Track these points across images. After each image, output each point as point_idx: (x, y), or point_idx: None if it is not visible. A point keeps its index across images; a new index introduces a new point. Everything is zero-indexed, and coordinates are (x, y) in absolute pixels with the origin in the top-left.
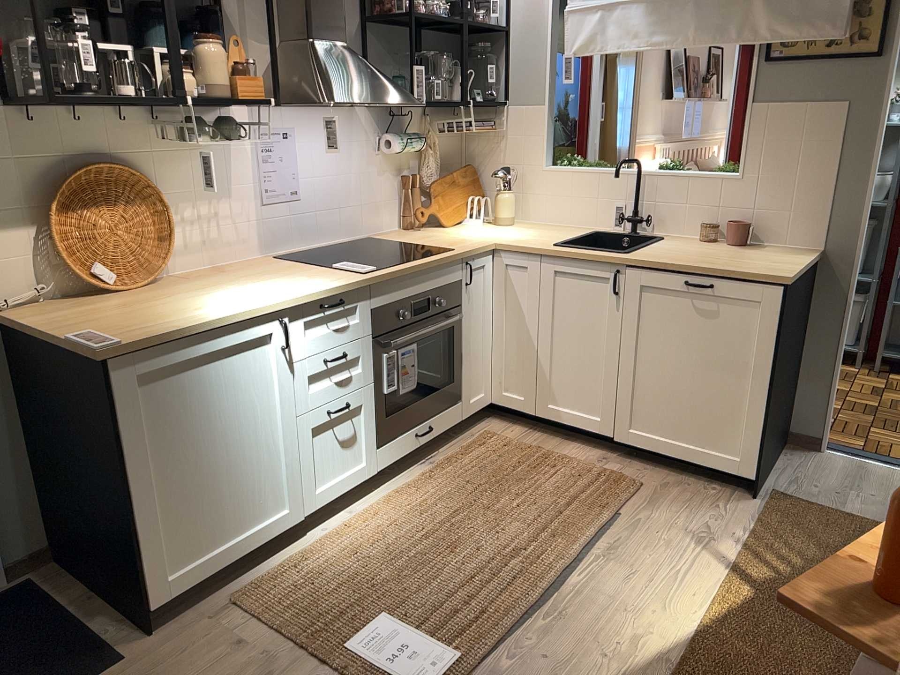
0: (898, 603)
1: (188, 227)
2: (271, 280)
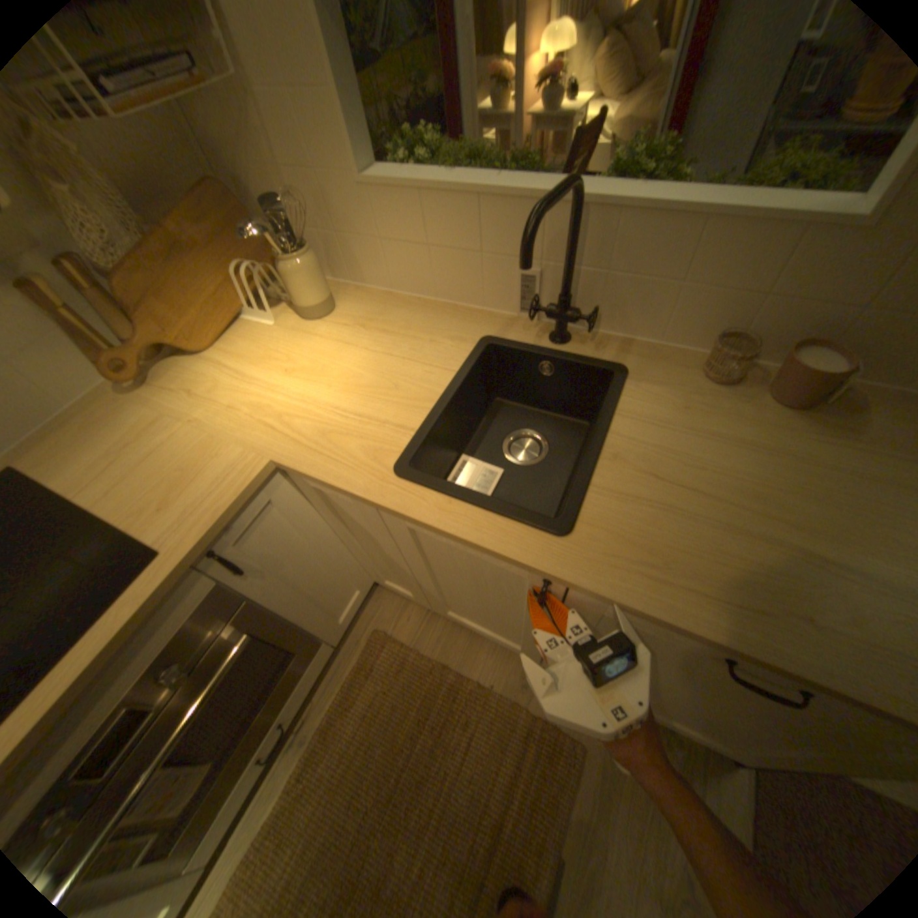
0: None
1: None
2: None
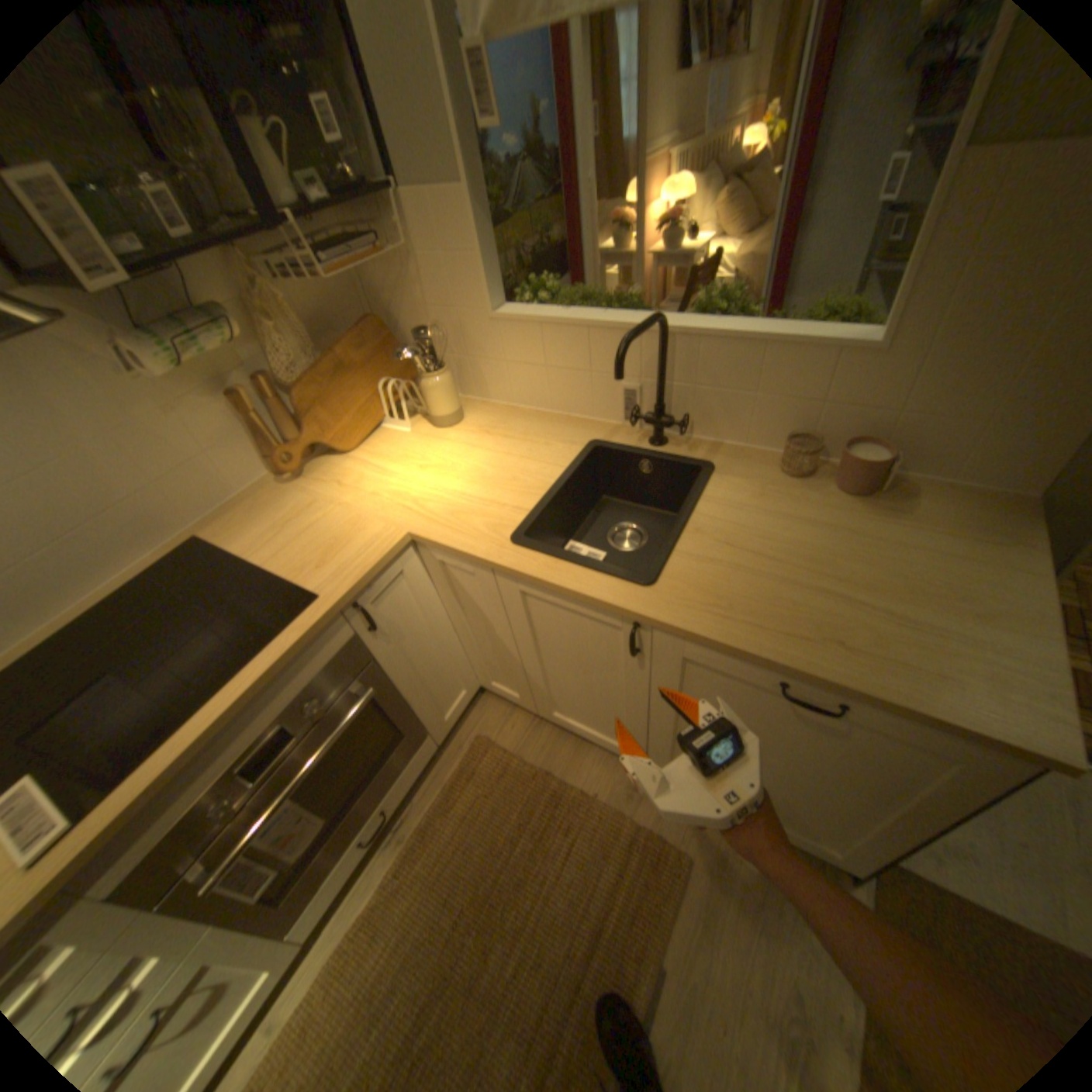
0: None
1: None
2: None
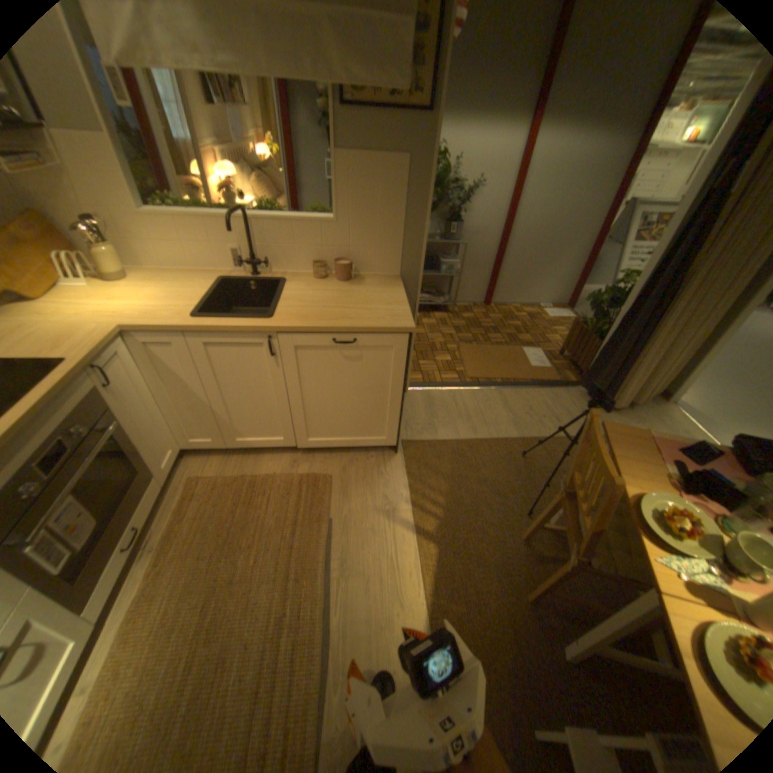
0: None
1: None
2: None
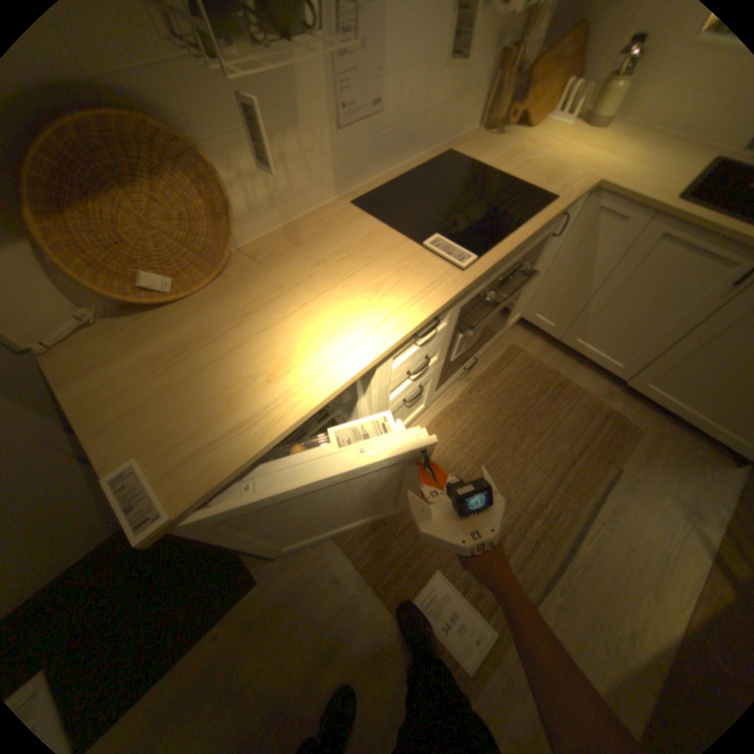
0: None
1: (250, 181)
2: (355, 276)
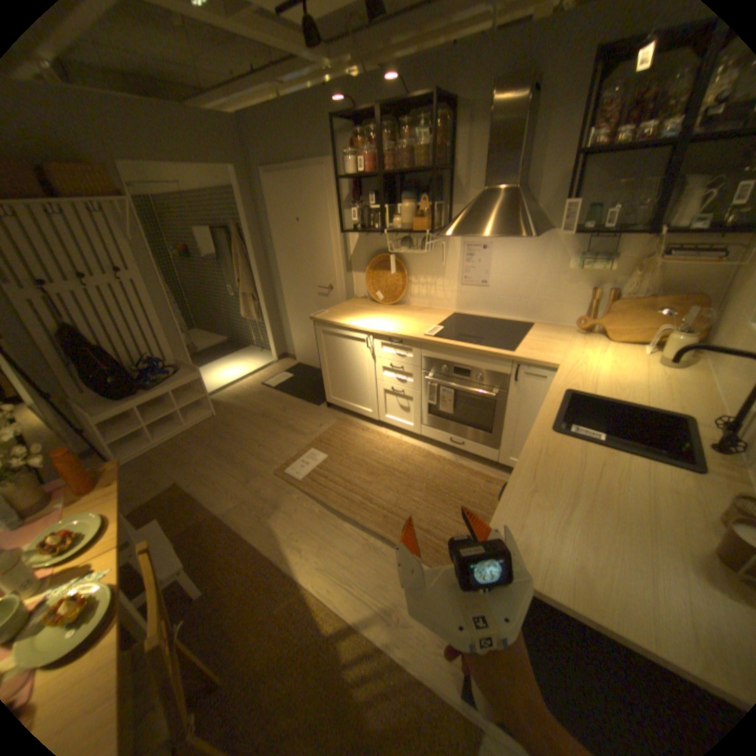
0: (85, 487)
1: (420, 286)
2: (405, 321)
